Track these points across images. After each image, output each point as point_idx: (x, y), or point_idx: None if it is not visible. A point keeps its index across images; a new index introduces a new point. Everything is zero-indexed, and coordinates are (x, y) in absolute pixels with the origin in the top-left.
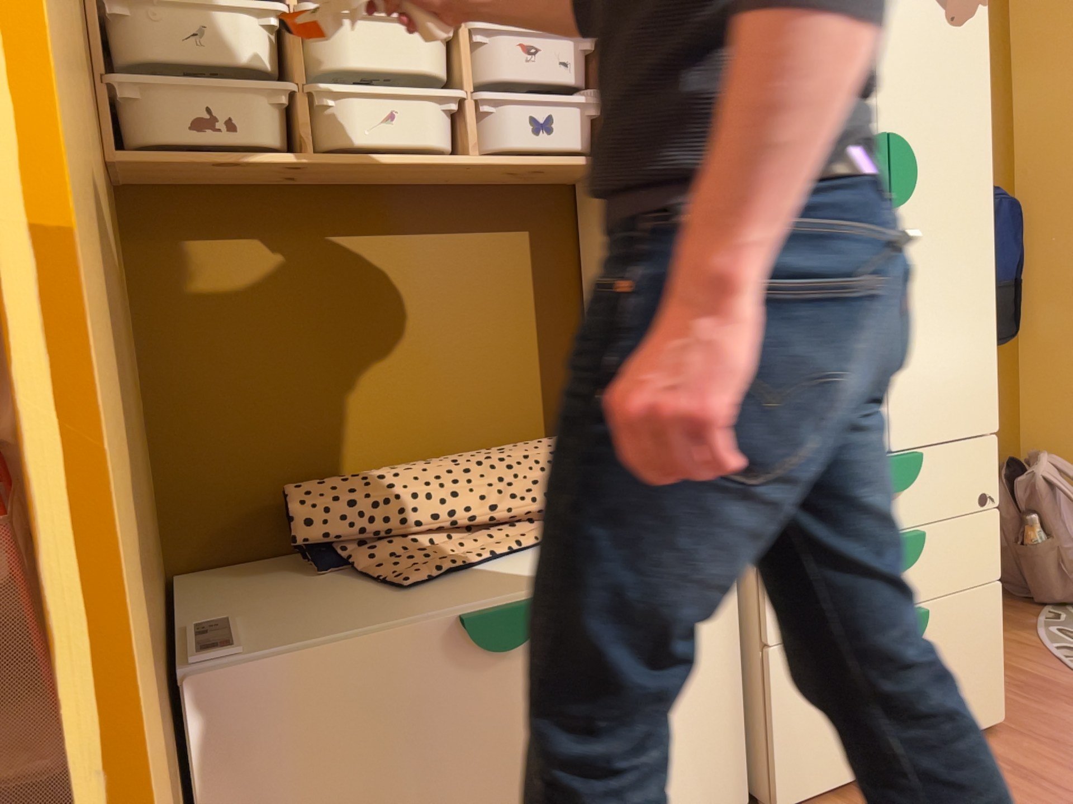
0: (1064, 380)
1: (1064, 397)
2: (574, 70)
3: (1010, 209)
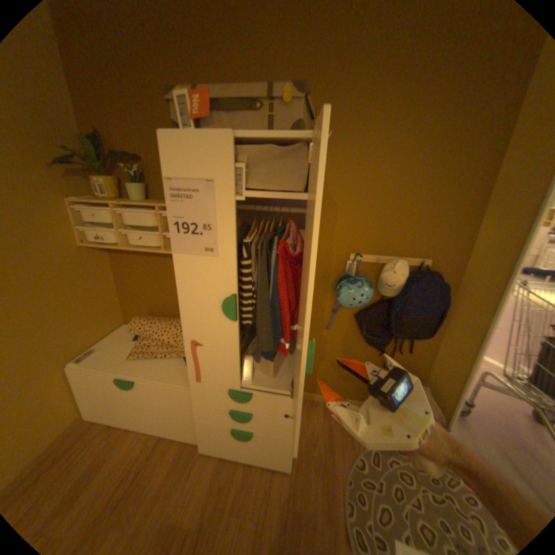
0: (456, 366)
1: (454, 372)
2: None
3: (441, 289)
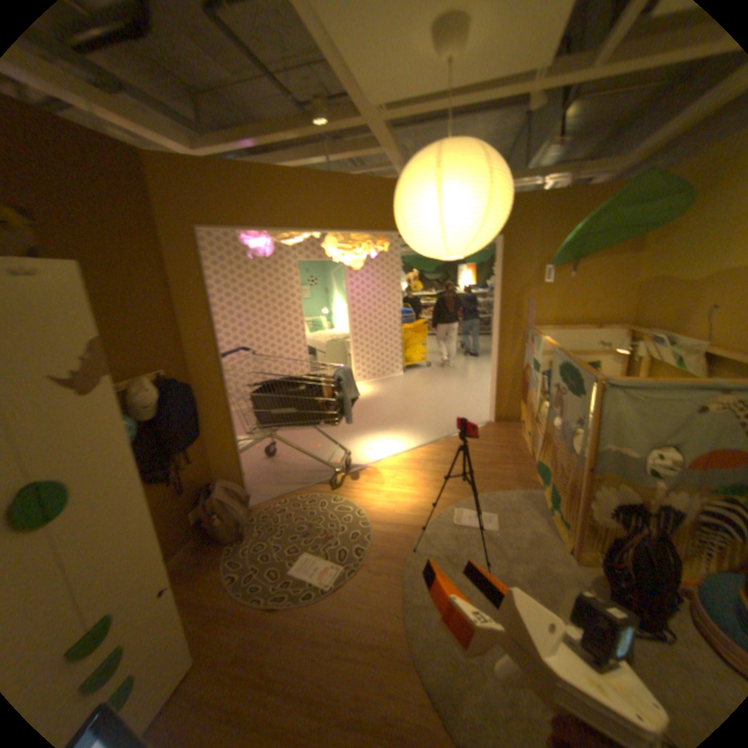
0: (225, 448)
1: (226, 454)
2: None
3: (186, 391)
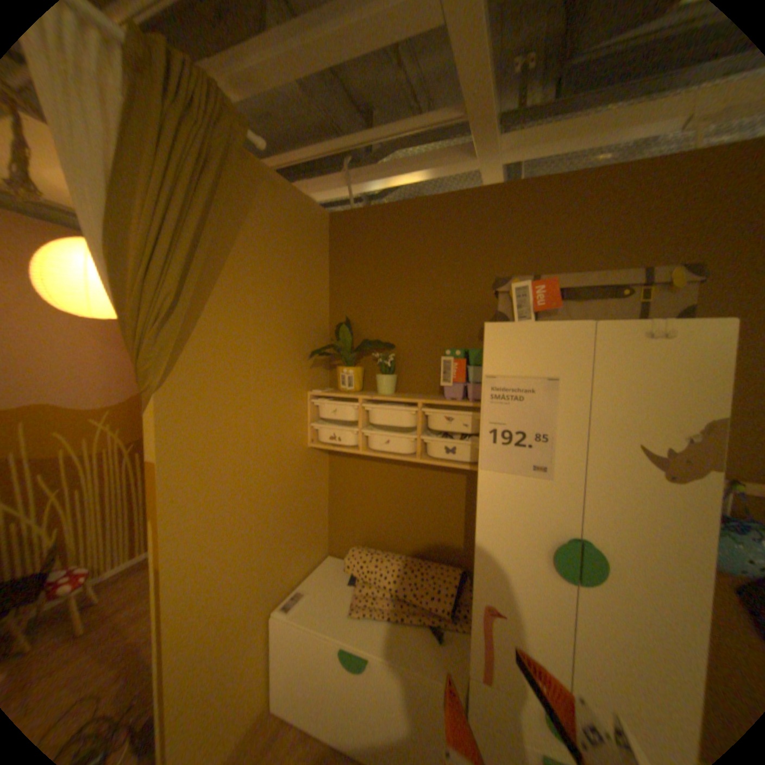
0: None
1: None
2: (467, 430)
3: None
